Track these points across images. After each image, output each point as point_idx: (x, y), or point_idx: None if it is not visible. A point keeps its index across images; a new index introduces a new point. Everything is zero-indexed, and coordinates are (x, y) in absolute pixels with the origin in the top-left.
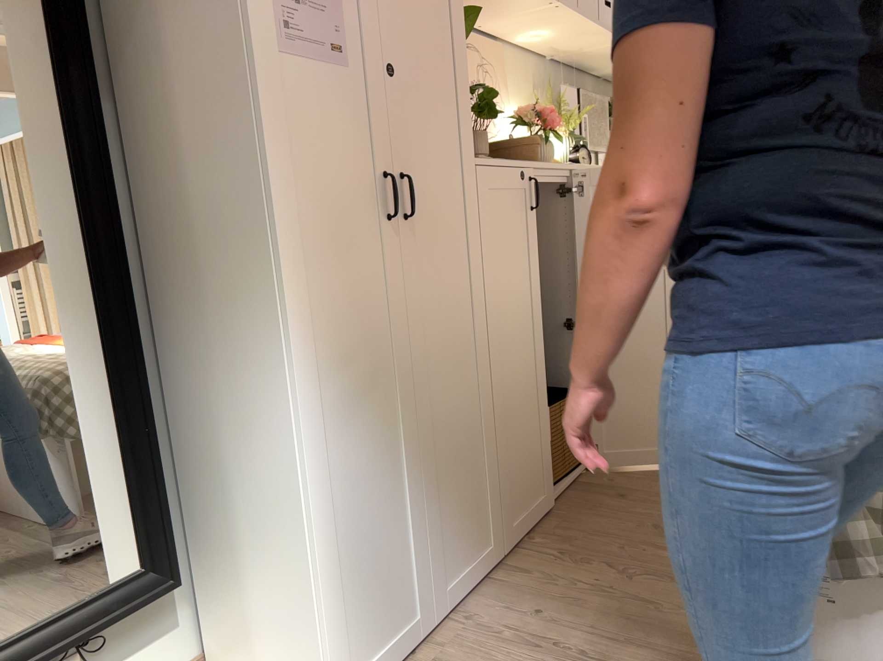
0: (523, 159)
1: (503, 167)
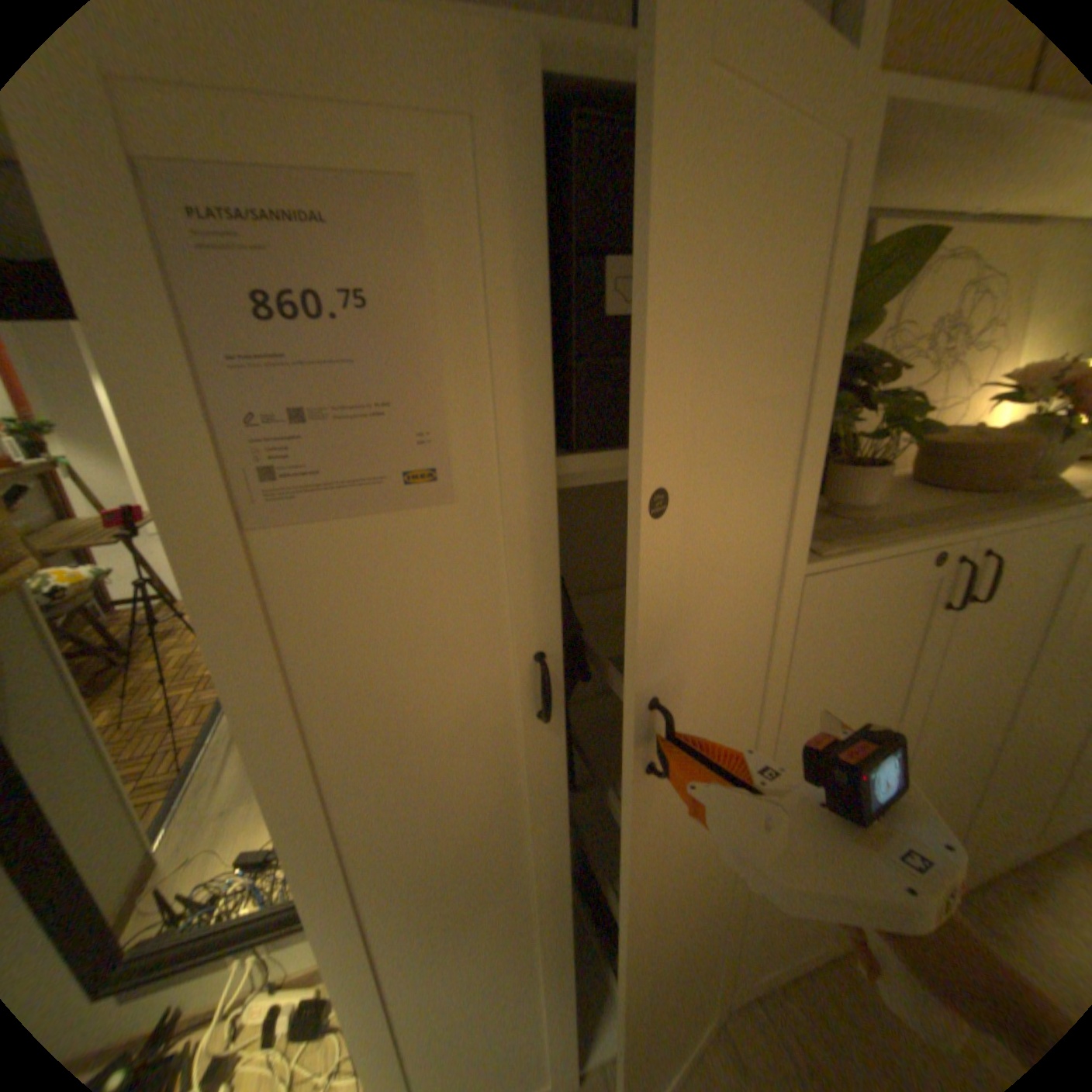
0: (991, 484)
1: (896, 560)
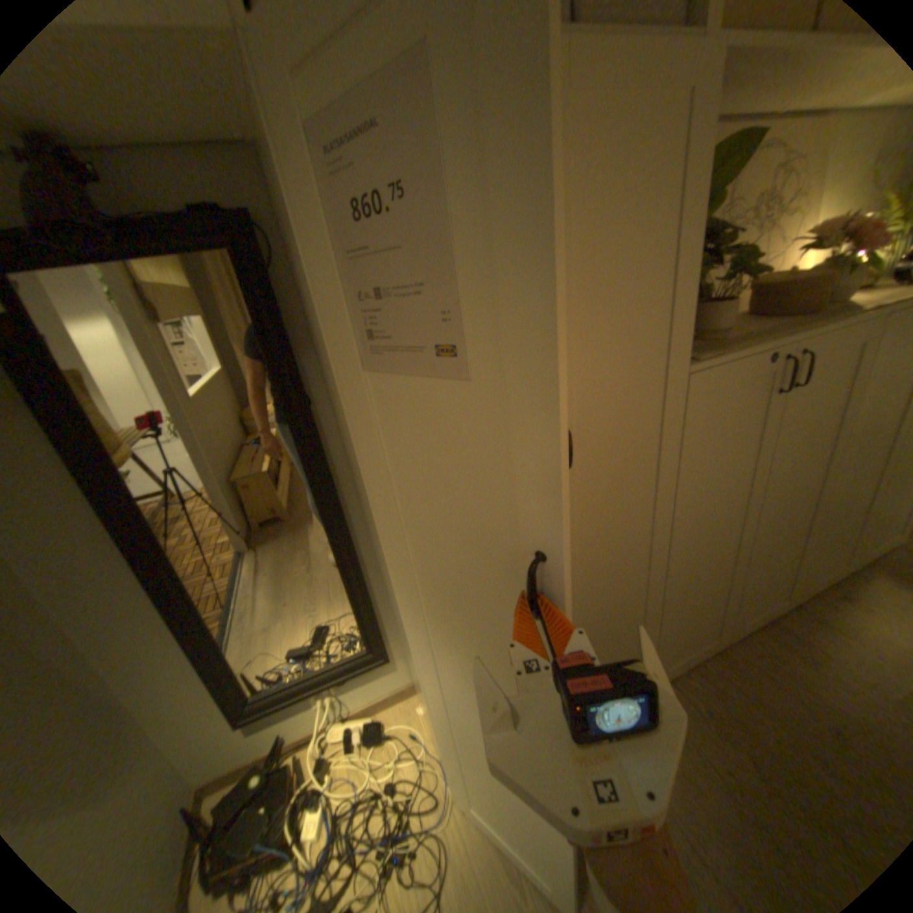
0: (803, 309)
1: (745, 361)
